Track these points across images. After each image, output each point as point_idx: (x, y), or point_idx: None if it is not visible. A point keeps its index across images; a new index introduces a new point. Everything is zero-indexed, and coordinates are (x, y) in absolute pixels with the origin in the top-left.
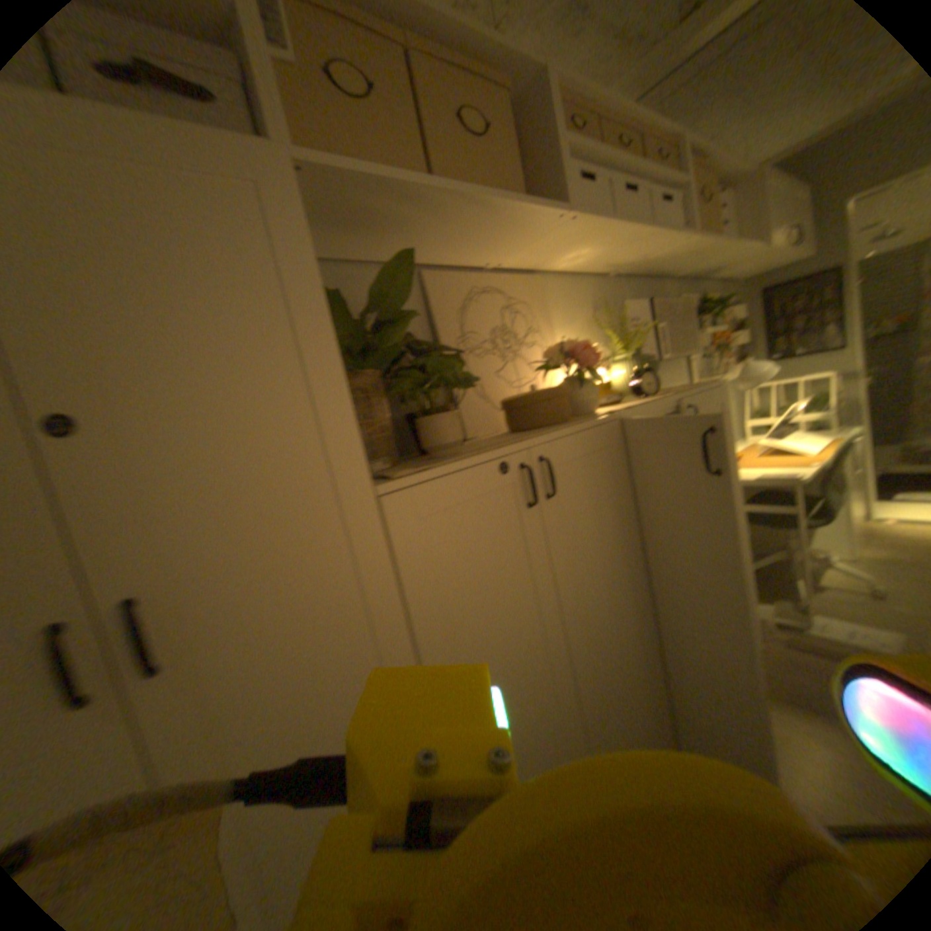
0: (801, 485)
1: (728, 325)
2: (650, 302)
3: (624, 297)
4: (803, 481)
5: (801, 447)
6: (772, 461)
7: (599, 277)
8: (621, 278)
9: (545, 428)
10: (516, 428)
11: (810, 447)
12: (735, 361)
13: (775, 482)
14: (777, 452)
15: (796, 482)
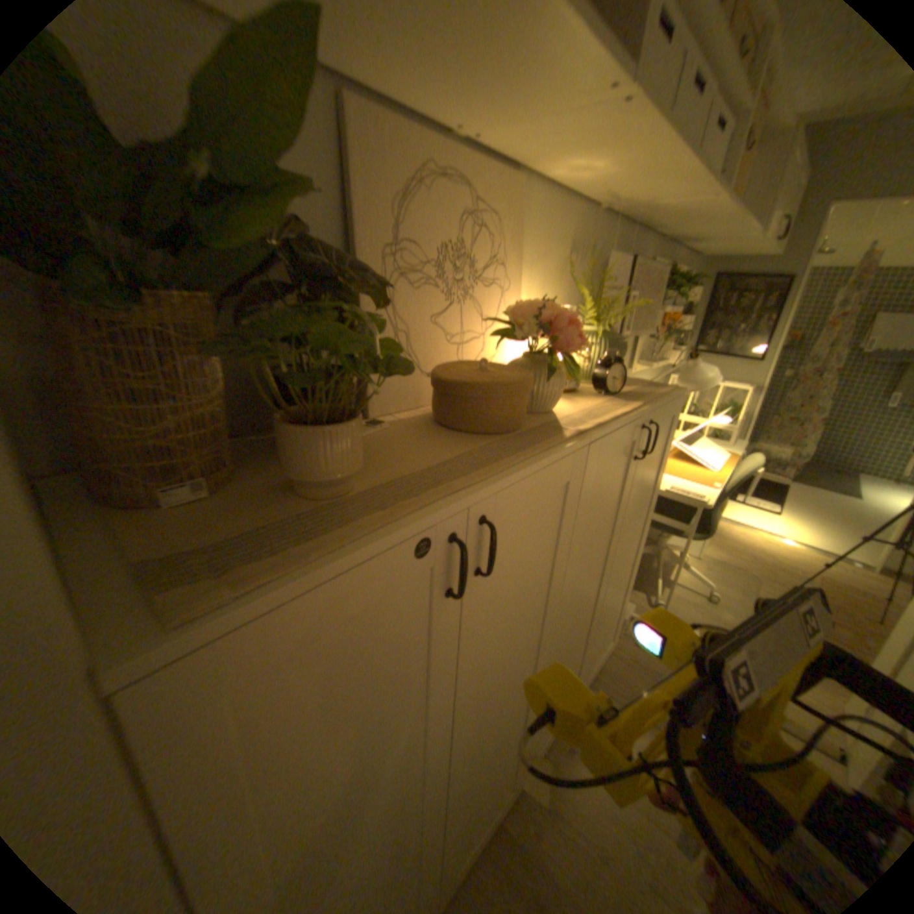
0: (704, 510)
1: (679, 306)
2: (627, 258)
3: (605, 244)
4: (707, 507)
5: (706, 459)
6: (678, 468)
7: (590, 207)
8: (610, 217)
9: (490, 444)
10: (446, 425)
11: (713, 461)
12: (670, 346)
13: (682, 500)
14: (682, 457)
15: (701, 506)
